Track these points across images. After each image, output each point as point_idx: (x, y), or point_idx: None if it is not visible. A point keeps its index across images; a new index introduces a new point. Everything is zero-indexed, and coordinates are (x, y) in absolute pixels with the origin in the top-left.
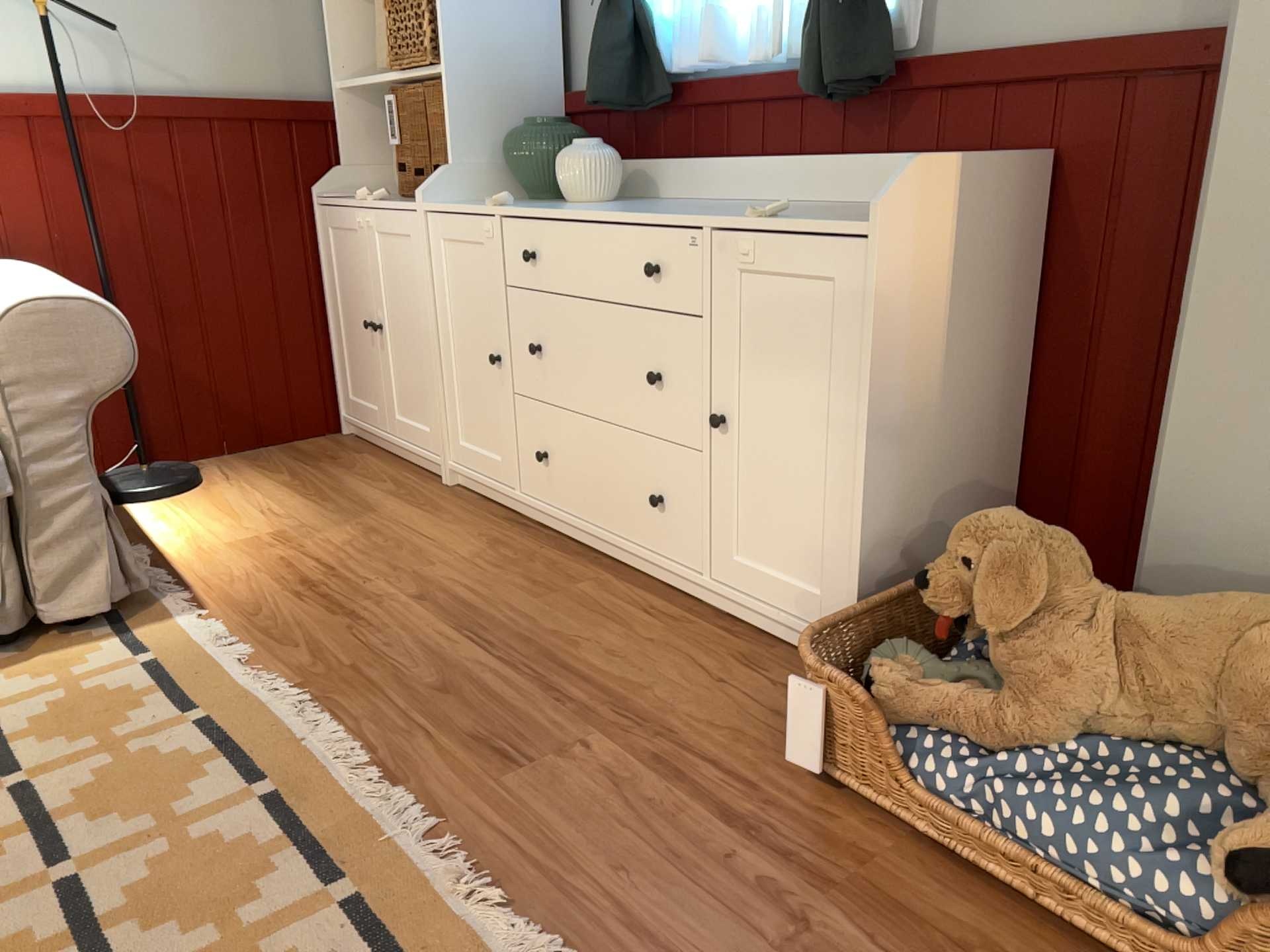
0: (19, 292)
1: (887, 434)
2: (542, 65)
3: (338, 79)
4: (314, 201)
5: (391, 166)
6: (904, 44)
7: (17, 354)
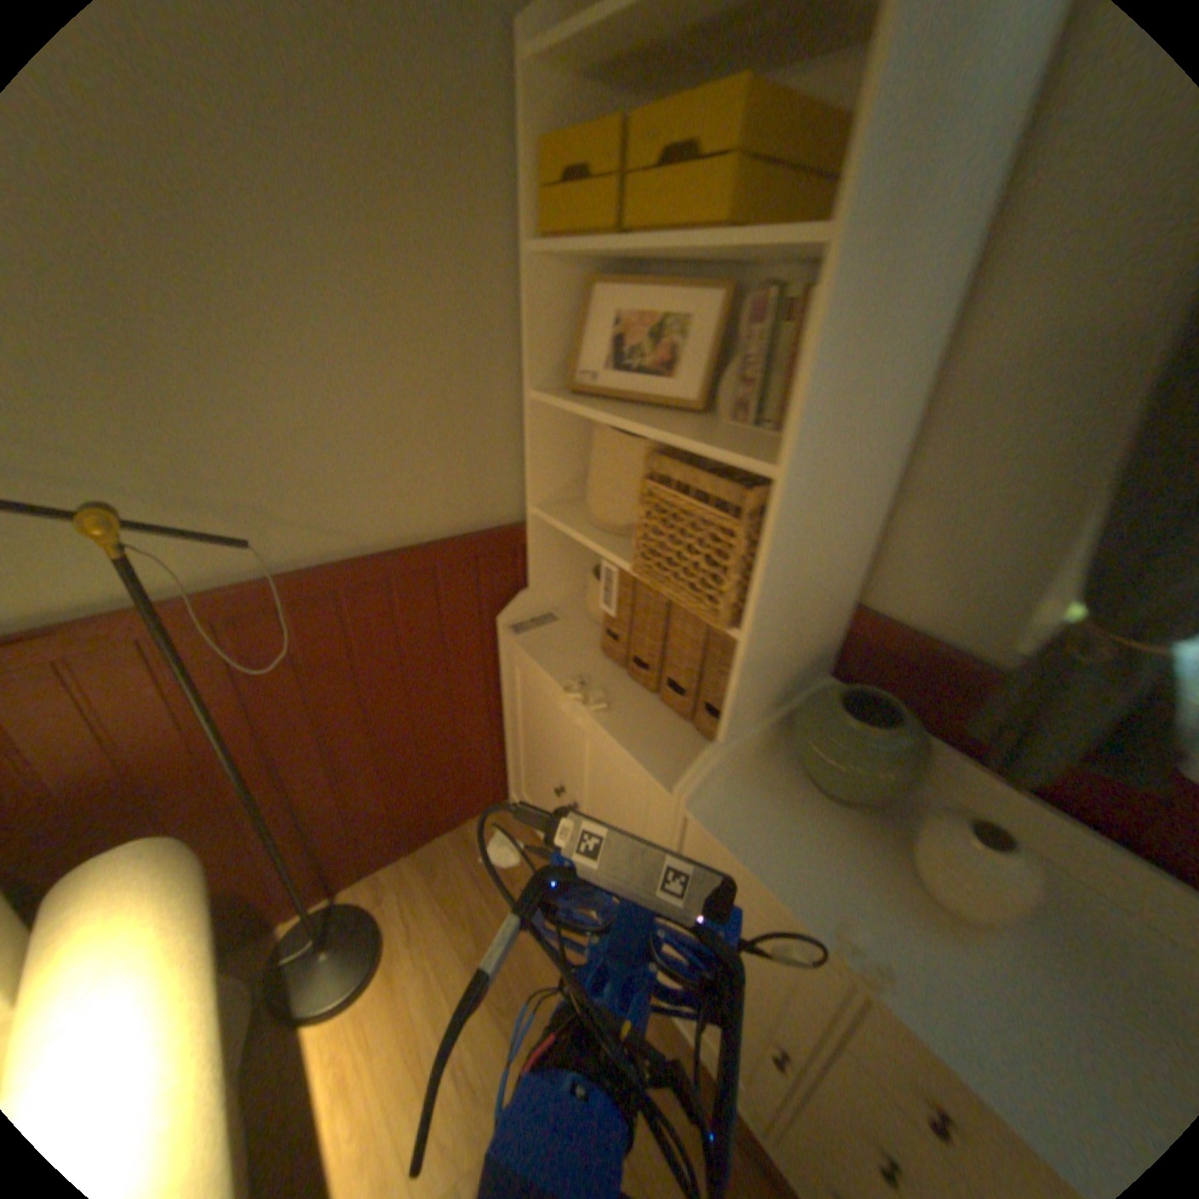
0: None
1: None
2: (853, 584)
3: (537, 498)
4: (500, 624)
5: (582, 573)
6: None
7: None
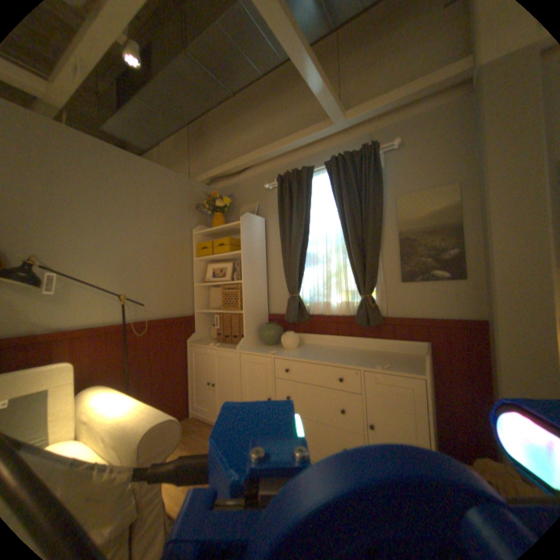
0: (136, 417)
1: (434, 432)
2: (264, 306)
3: (196, 307)
4: (187, 343)
5: (208, 329)
6: (382, 313)
7: (145, 450)
